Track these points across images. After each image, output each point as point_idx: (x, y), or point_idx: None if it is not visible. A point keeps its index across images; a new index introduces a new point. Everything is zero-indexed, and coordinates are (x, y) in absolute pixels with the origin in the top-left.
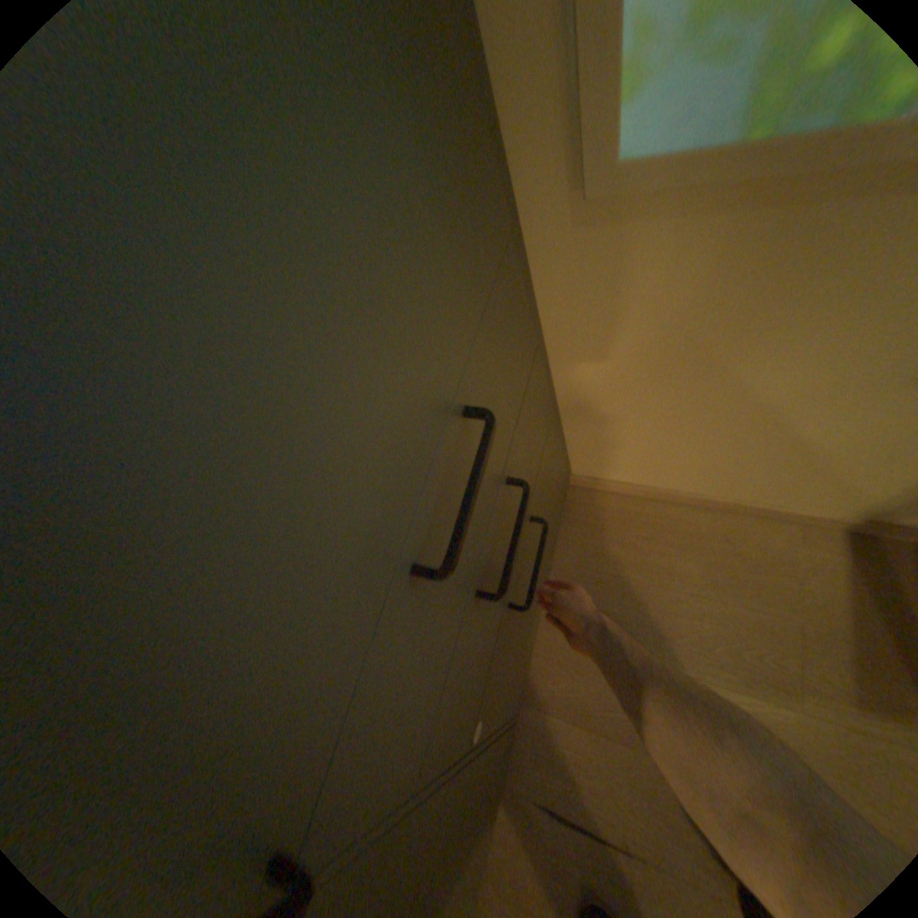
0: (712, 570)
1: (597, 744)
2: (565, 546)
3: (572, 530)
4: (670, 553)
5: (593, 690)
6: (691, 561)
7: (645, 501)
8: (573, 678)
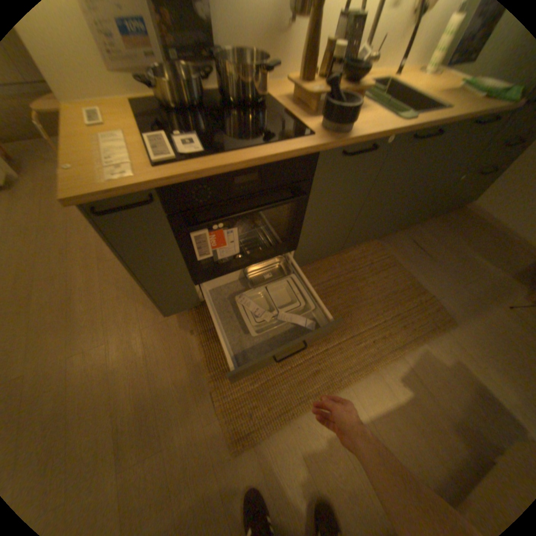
0: (494, 242)
1: (436, 242)
2: (455, 215)
3: (460, 214)
4: (485, 234)
5: (442, 236)
6: (490, 238)
7: (487, 223)
8: (438, 232)
